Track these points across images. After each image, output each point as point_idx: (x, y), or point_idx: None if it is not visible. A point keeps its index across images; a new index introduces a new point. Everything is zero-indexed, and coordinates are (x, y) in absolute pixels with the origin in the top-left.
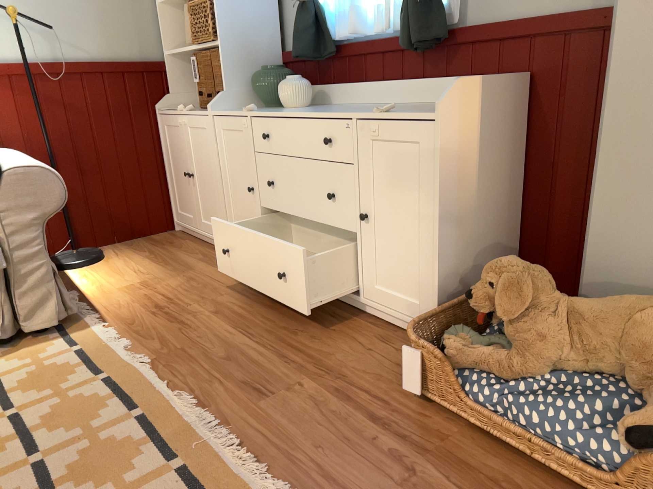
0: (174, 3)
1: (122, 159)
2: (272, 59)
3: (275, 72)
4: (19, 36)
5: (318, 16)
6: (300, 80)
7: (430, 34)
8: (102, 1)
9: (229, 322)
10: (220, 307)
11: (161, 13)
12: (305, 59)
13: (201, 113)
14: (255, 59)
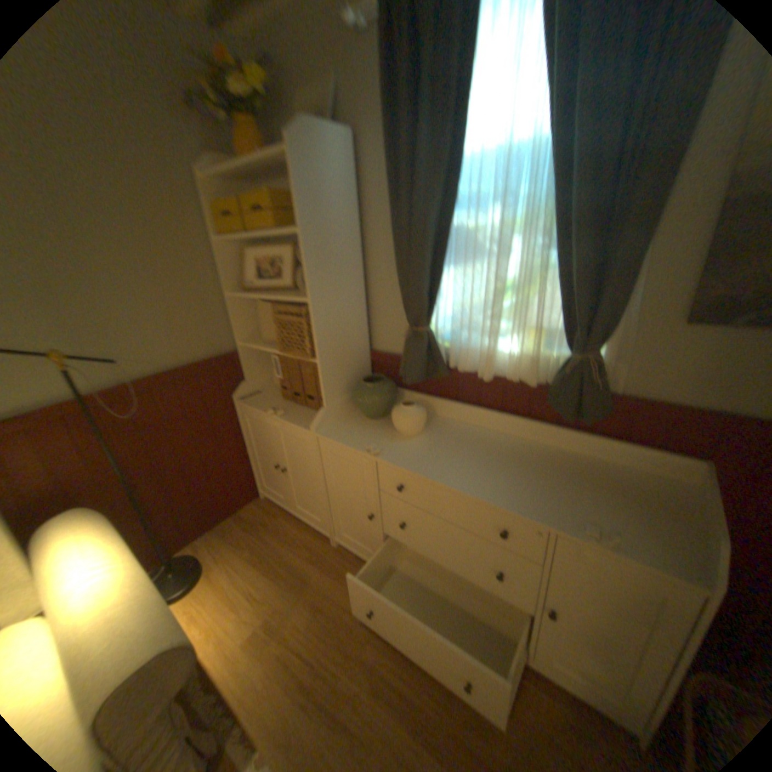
0: (241, 289)
1: (201, 454)
2: (363, 357)
3: (383, 388)
4: (67, 378)
5: (433, 341)
6: (420, 408)
7: (606, 410)
8: (162, 300)
9: (400, 716)
10: (374, 675)
11: (230, 300)
12: (418, 381)
13: (297, 421)
14: (350, 363)
